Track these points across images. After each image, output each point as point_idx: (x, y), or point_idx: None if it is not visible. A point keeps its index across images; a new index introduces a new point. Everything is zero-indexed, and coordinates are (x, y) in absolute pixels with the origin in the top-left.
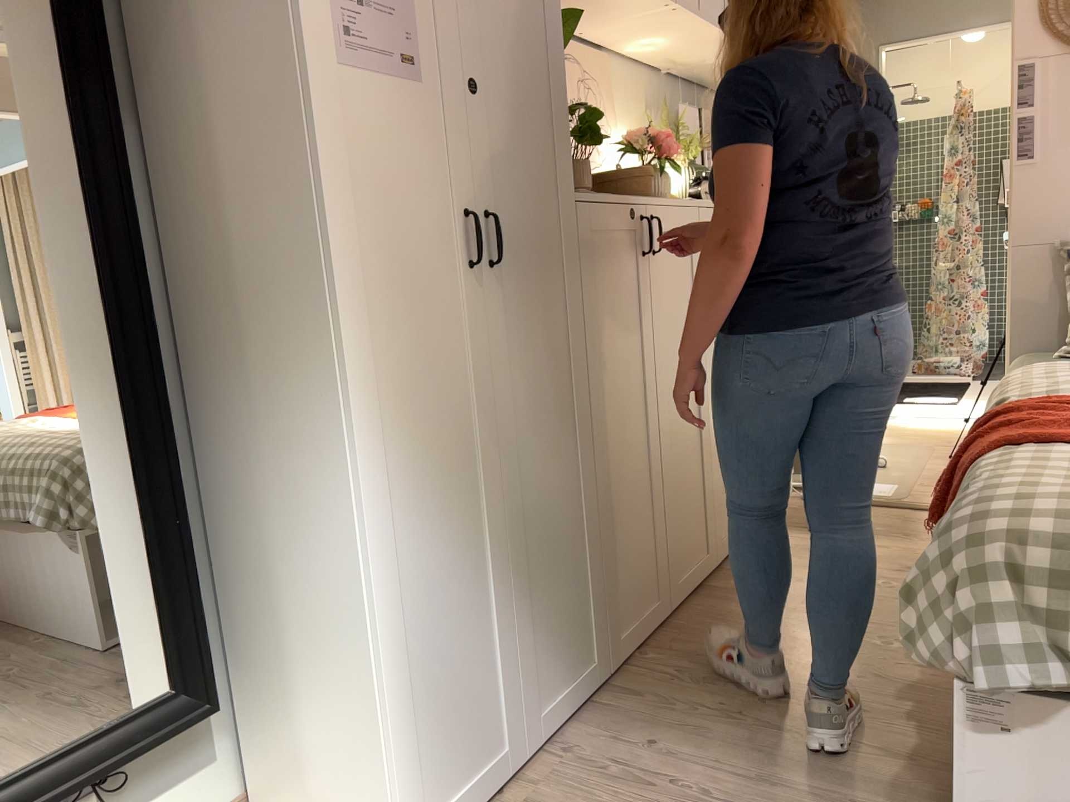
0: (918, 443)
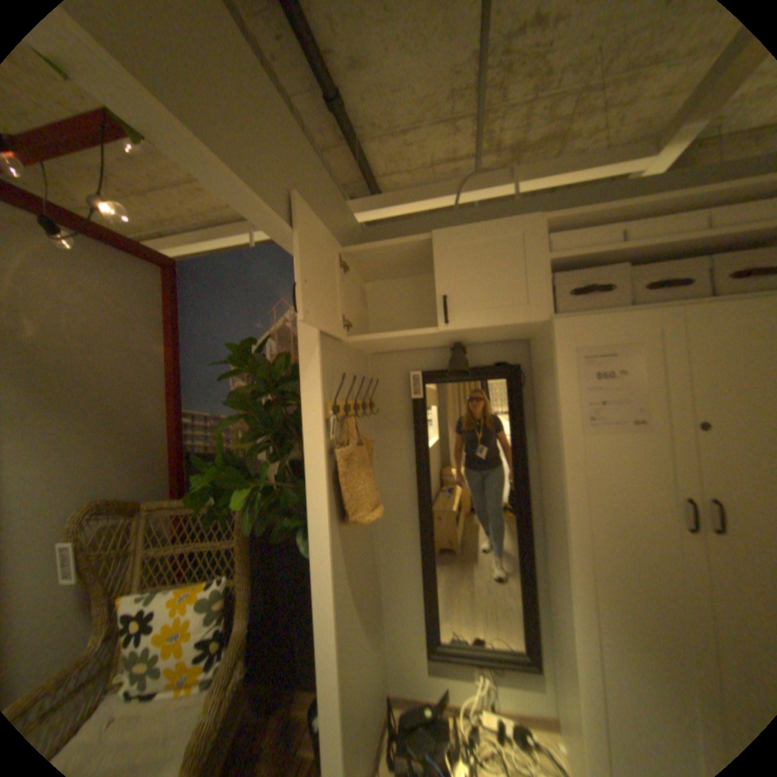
0: None
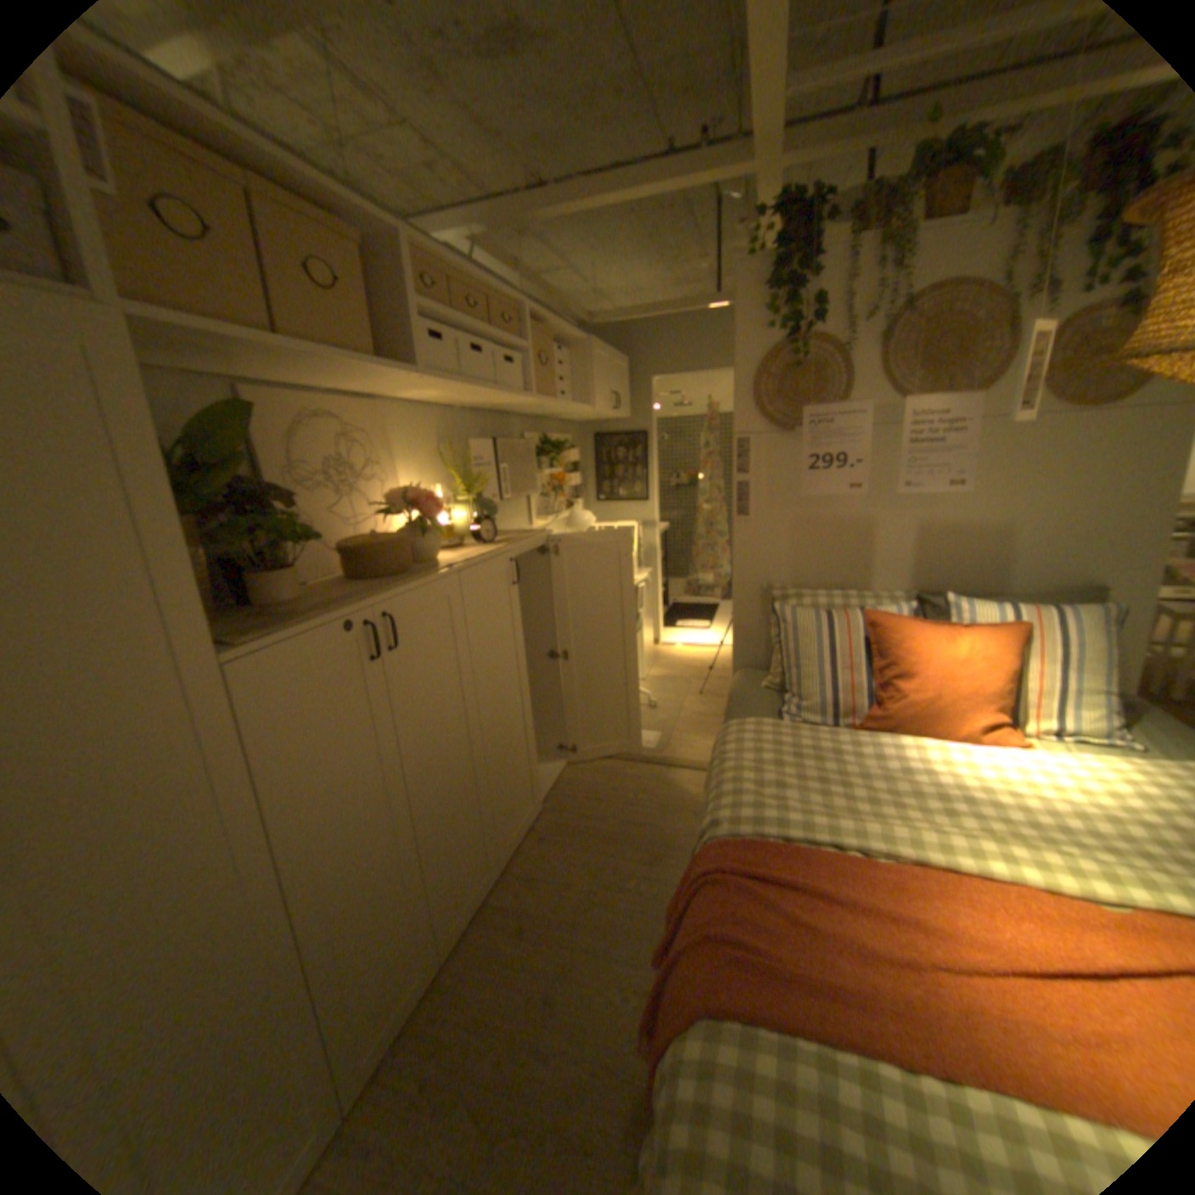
0: (680, 676)
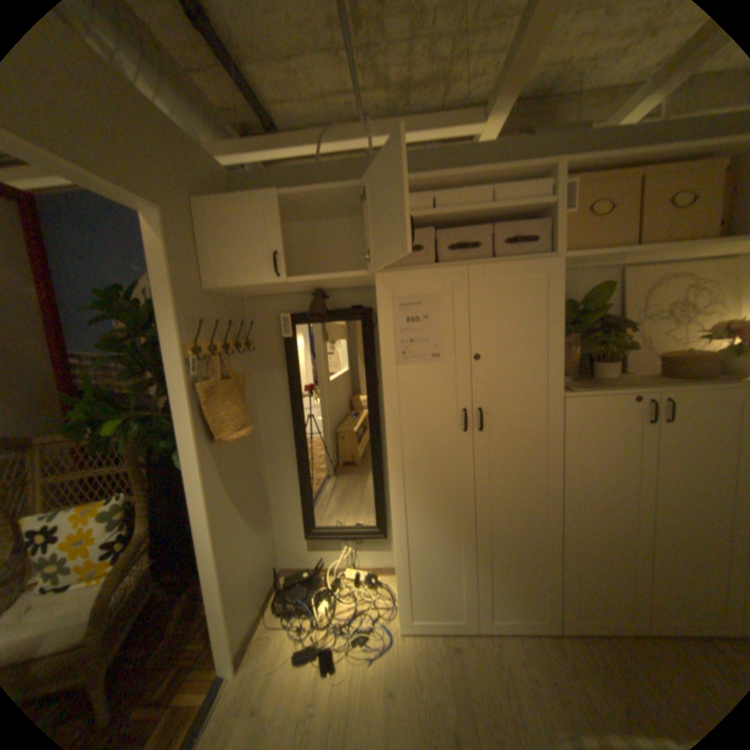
0: None
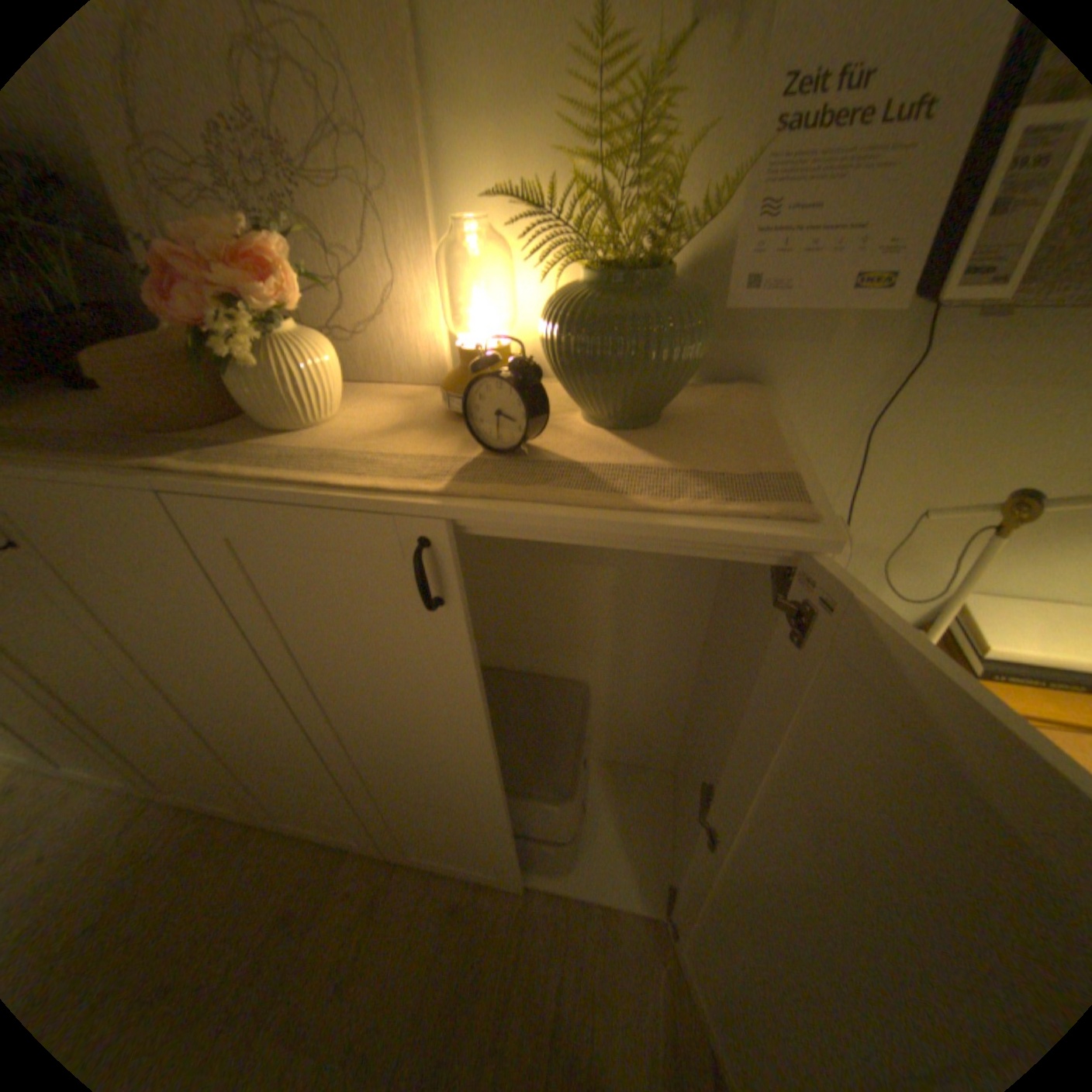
0: None
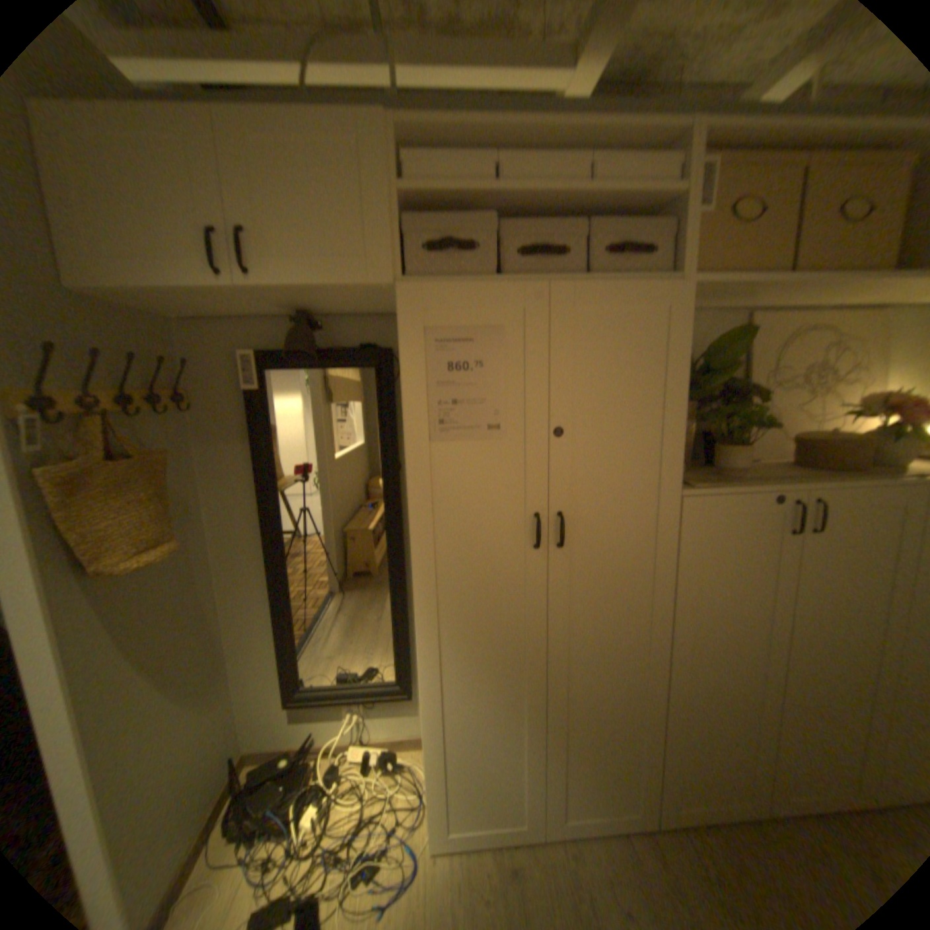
0: None
